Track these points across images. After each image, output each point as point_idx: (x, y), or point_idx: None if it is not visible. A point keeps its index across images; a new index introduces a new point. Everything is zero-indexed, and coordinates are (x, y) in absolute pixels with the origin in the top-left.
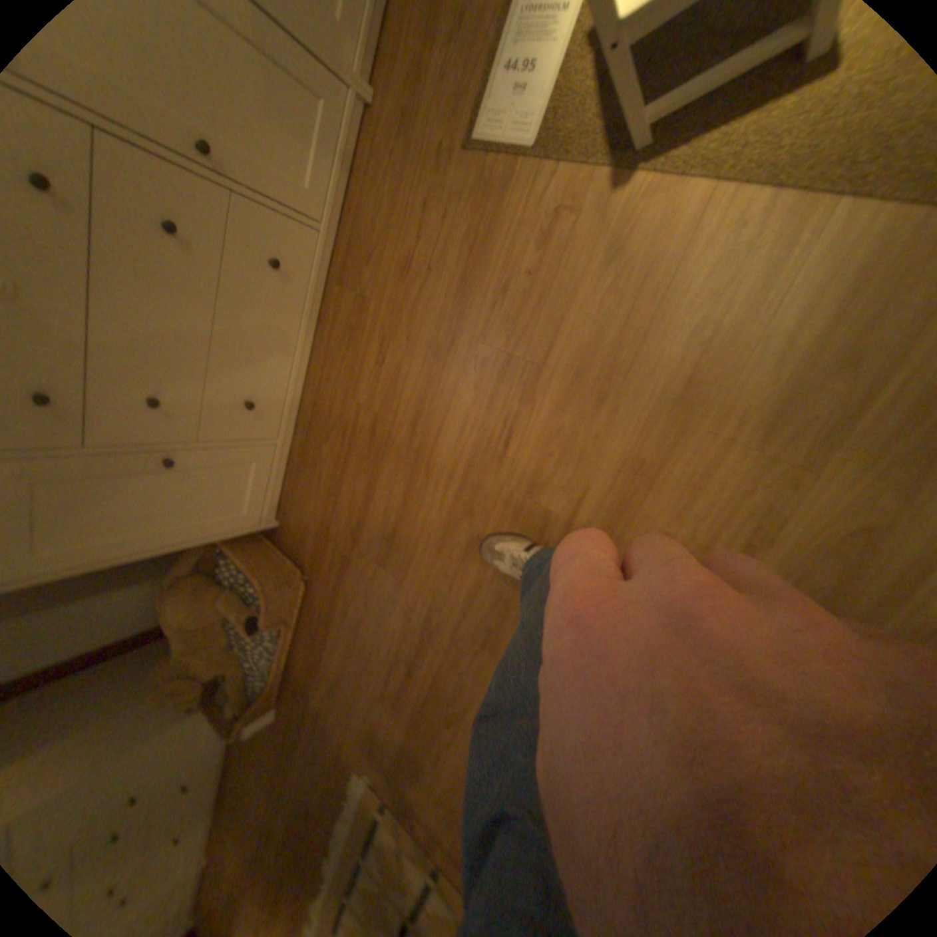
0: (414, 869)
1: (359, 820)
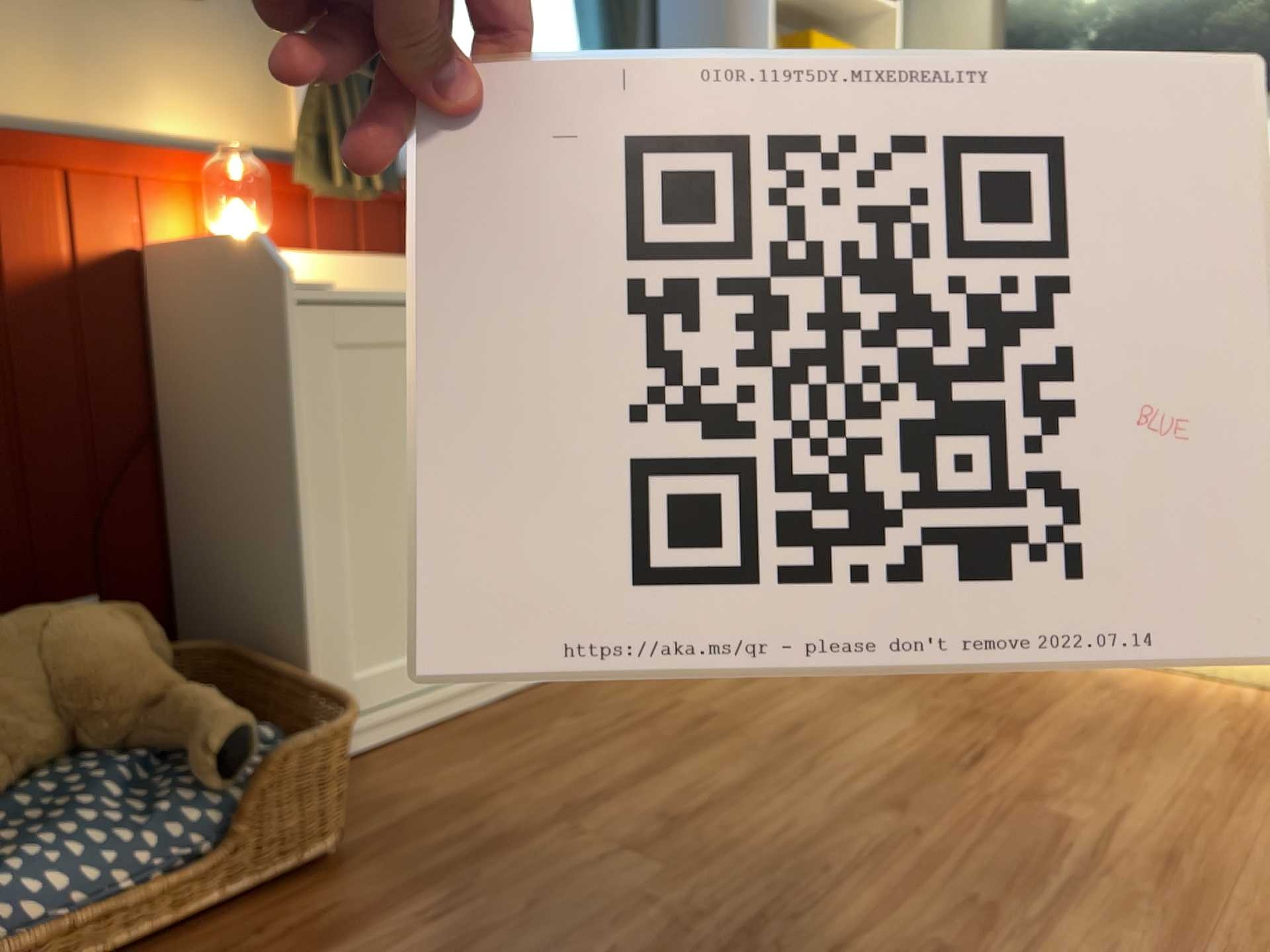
0: None
1: None
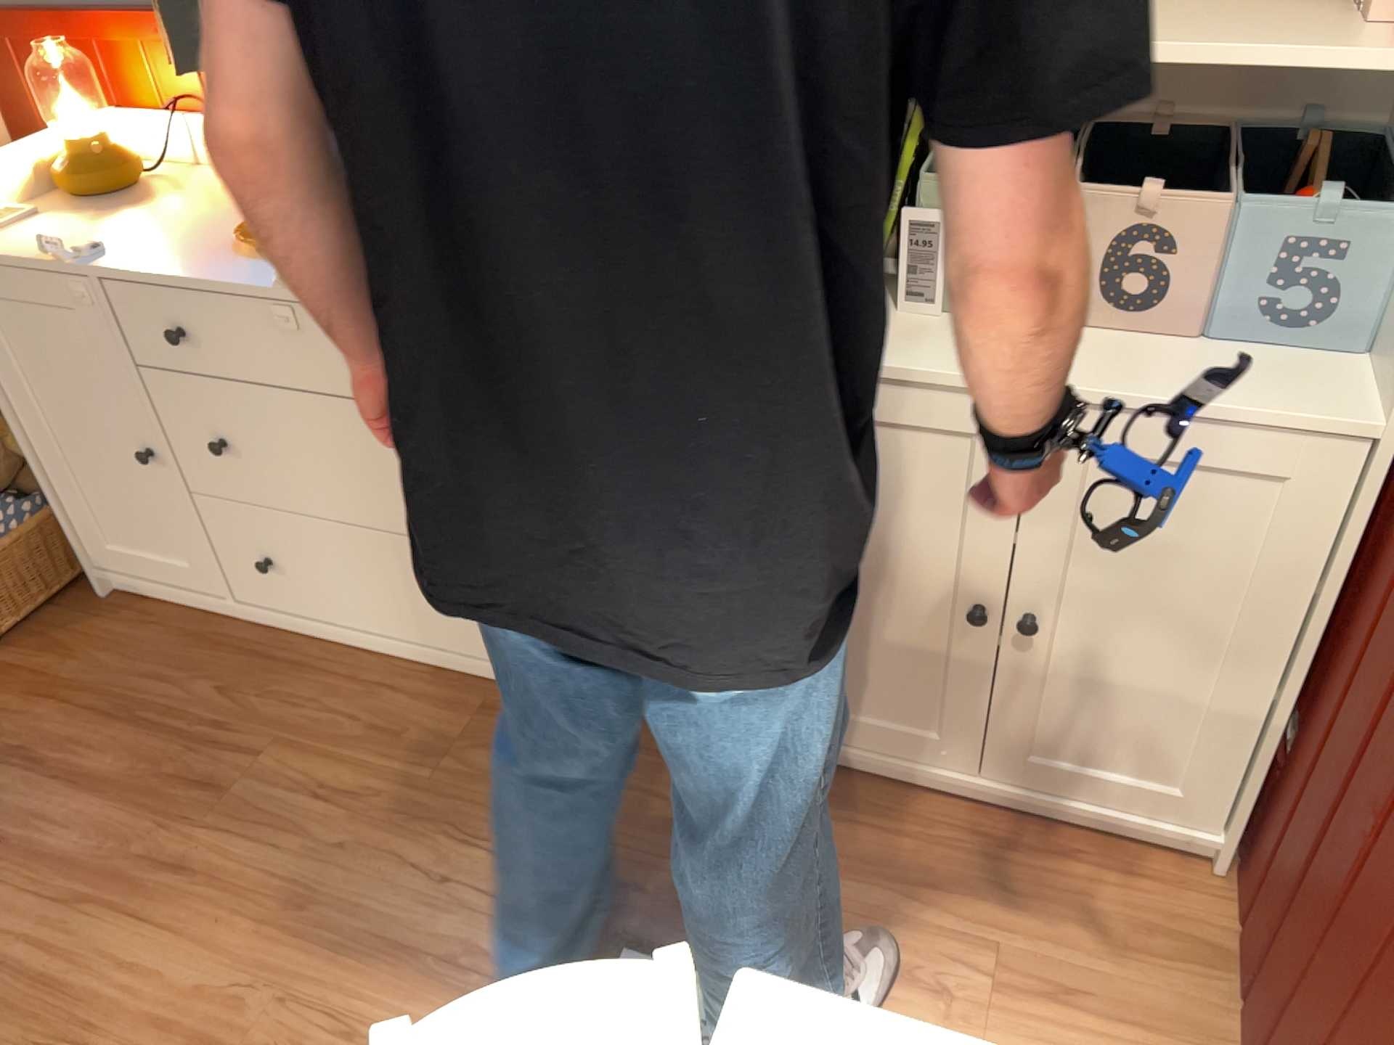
0: None
1: None
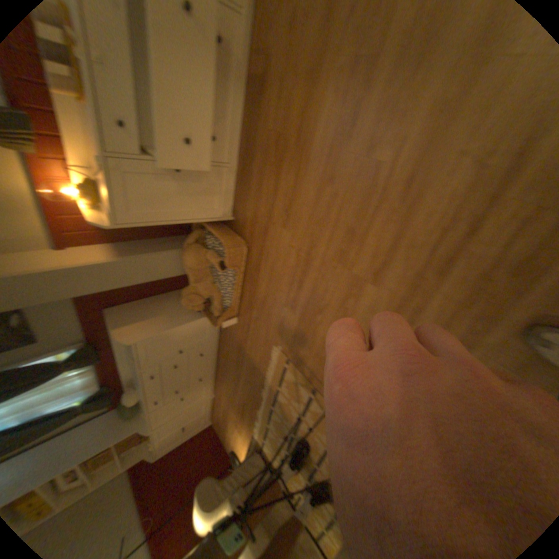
0: (302, 389)
1: (276, 367)
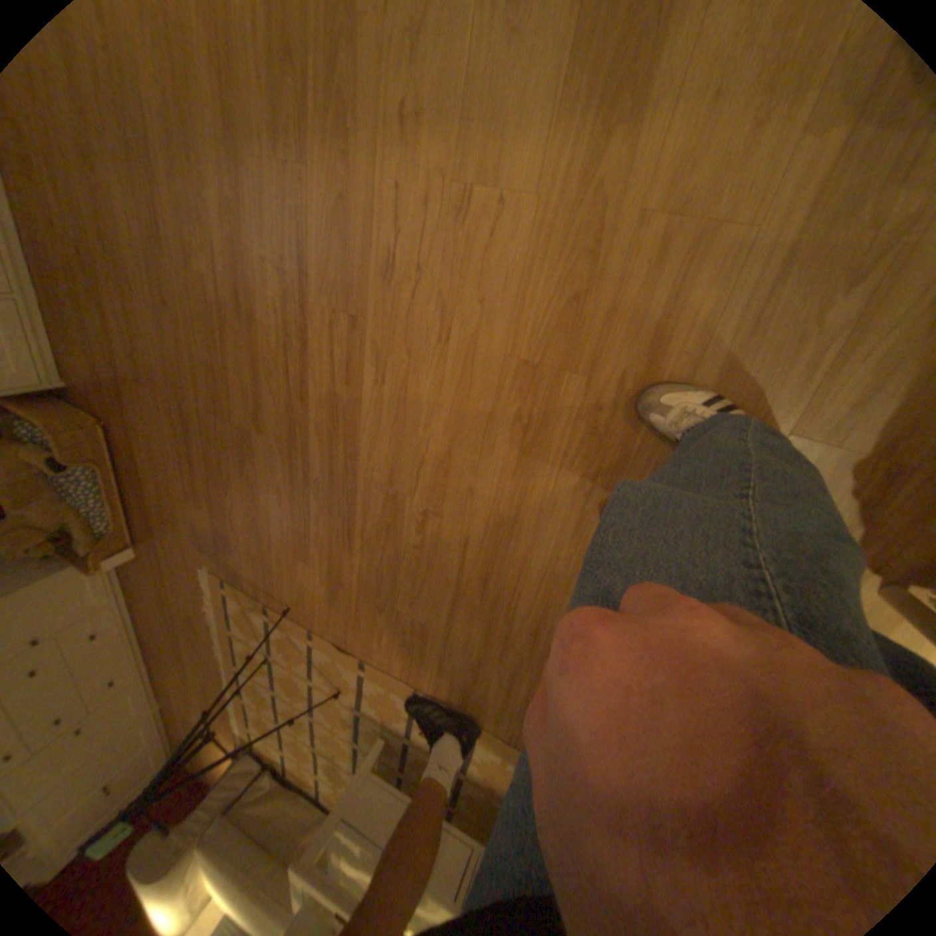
0: (251, 615)
1: (211, 601)
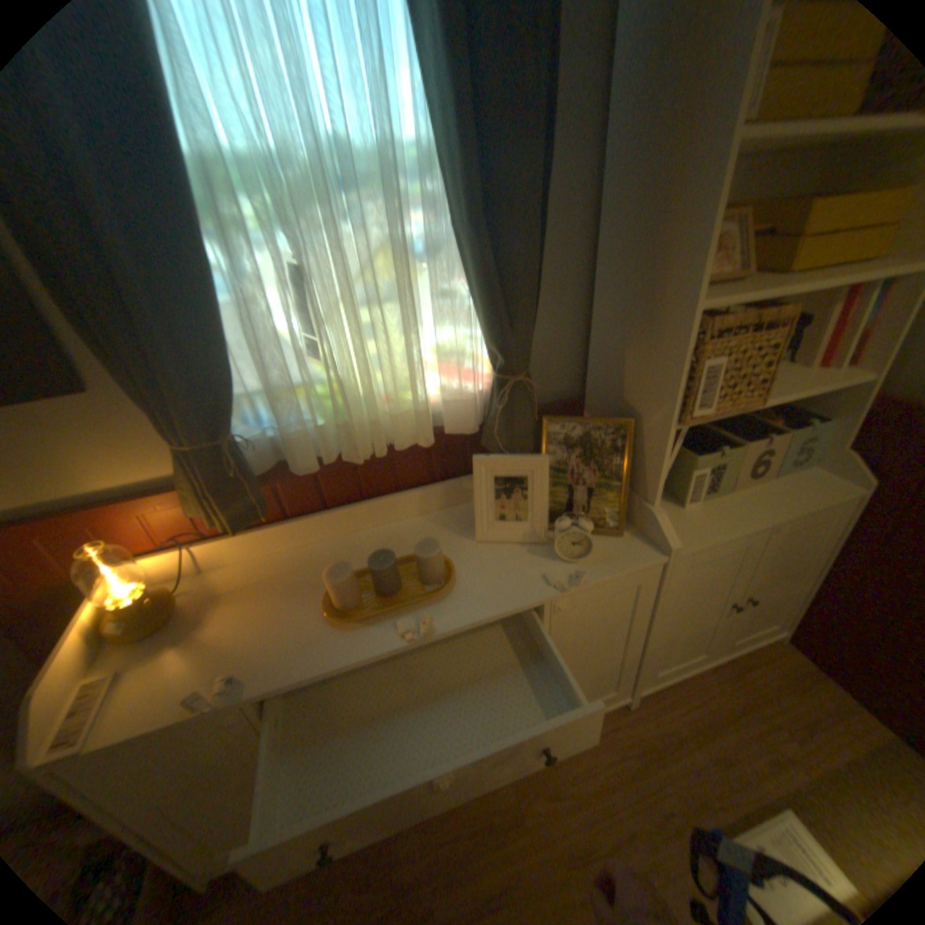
0: None
1: None
